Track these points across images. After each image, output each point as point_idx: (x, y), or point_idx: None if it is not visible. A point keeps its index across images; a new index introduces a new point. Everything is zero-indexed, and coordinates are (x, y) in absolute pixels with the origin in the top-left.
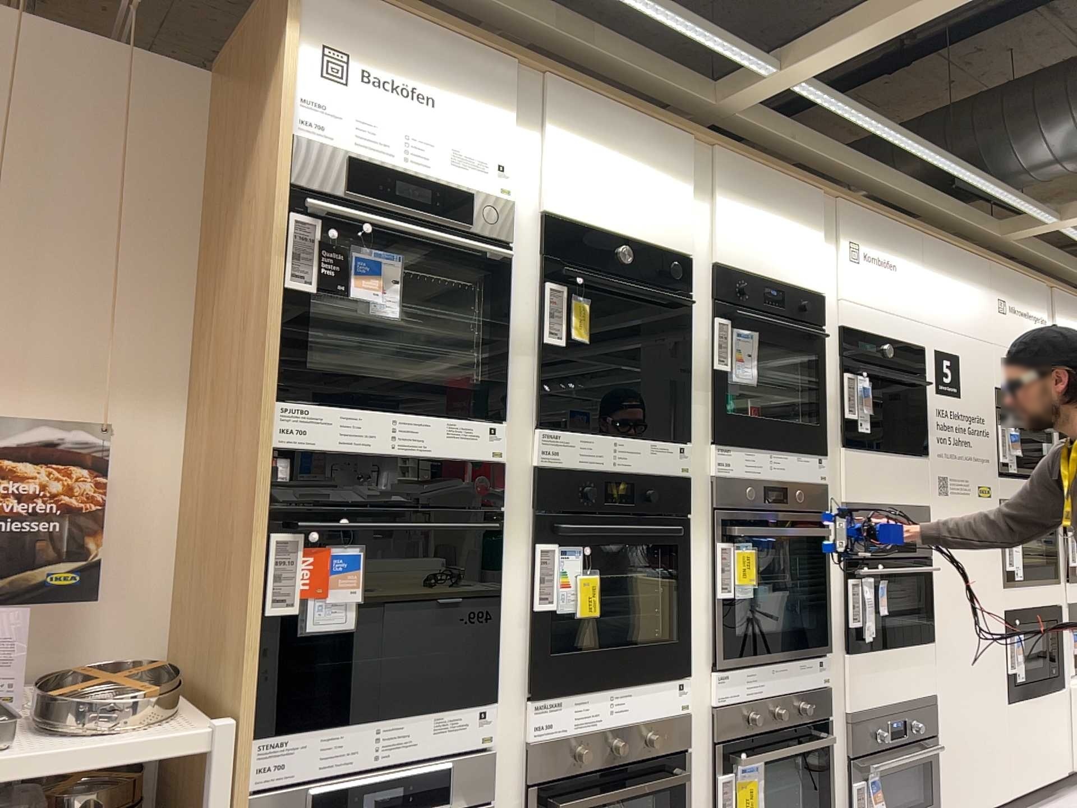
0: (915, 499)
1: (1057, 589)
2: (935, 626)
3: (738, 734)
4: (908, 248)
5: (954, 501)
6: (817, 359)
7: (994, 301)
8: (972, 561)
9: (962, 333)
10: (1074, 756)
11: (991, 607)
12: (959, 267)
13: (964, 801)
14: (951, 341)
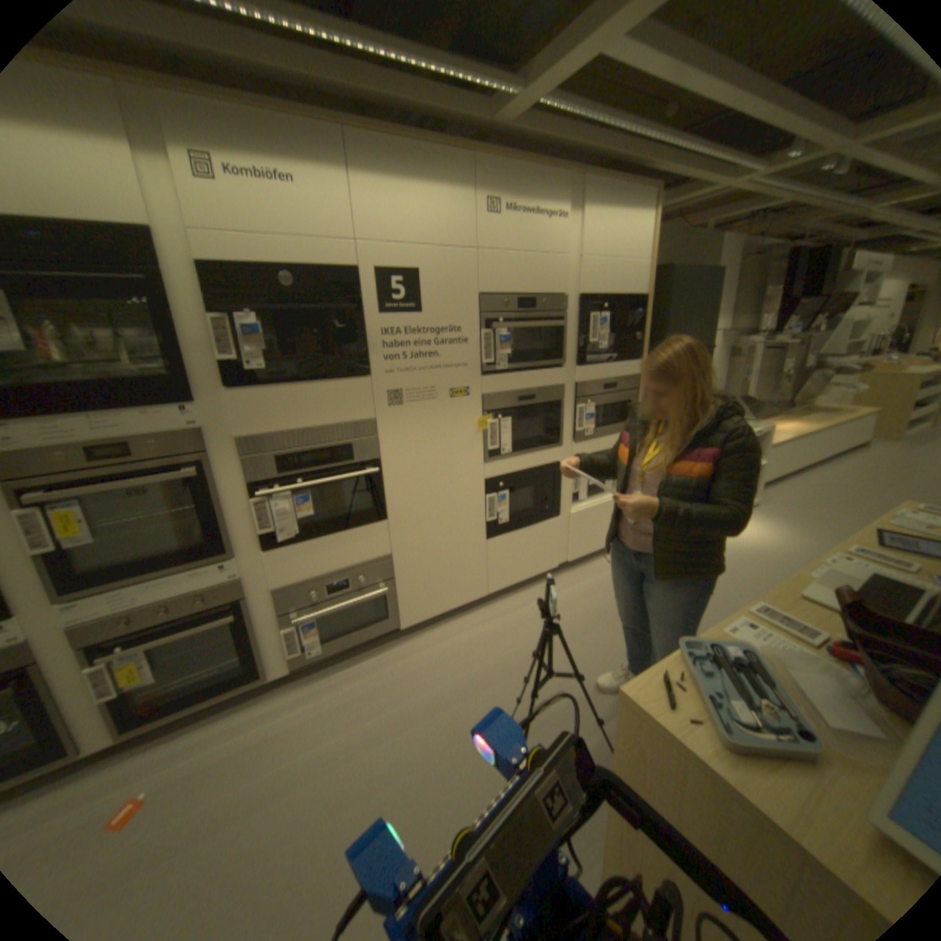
0: (352, 417)
1: (559, 452)
2: (389, 510)
3: (107, 640)
4: (318, 146)
5: (415, 408)
6: (155, 305)
7: (485, 200)
8: (441, 453)
9: (427, 243)
10: (567, 555)
11: (468, 482)
12: (422, 165)
13: (429, 610)
14: (408, 254)
